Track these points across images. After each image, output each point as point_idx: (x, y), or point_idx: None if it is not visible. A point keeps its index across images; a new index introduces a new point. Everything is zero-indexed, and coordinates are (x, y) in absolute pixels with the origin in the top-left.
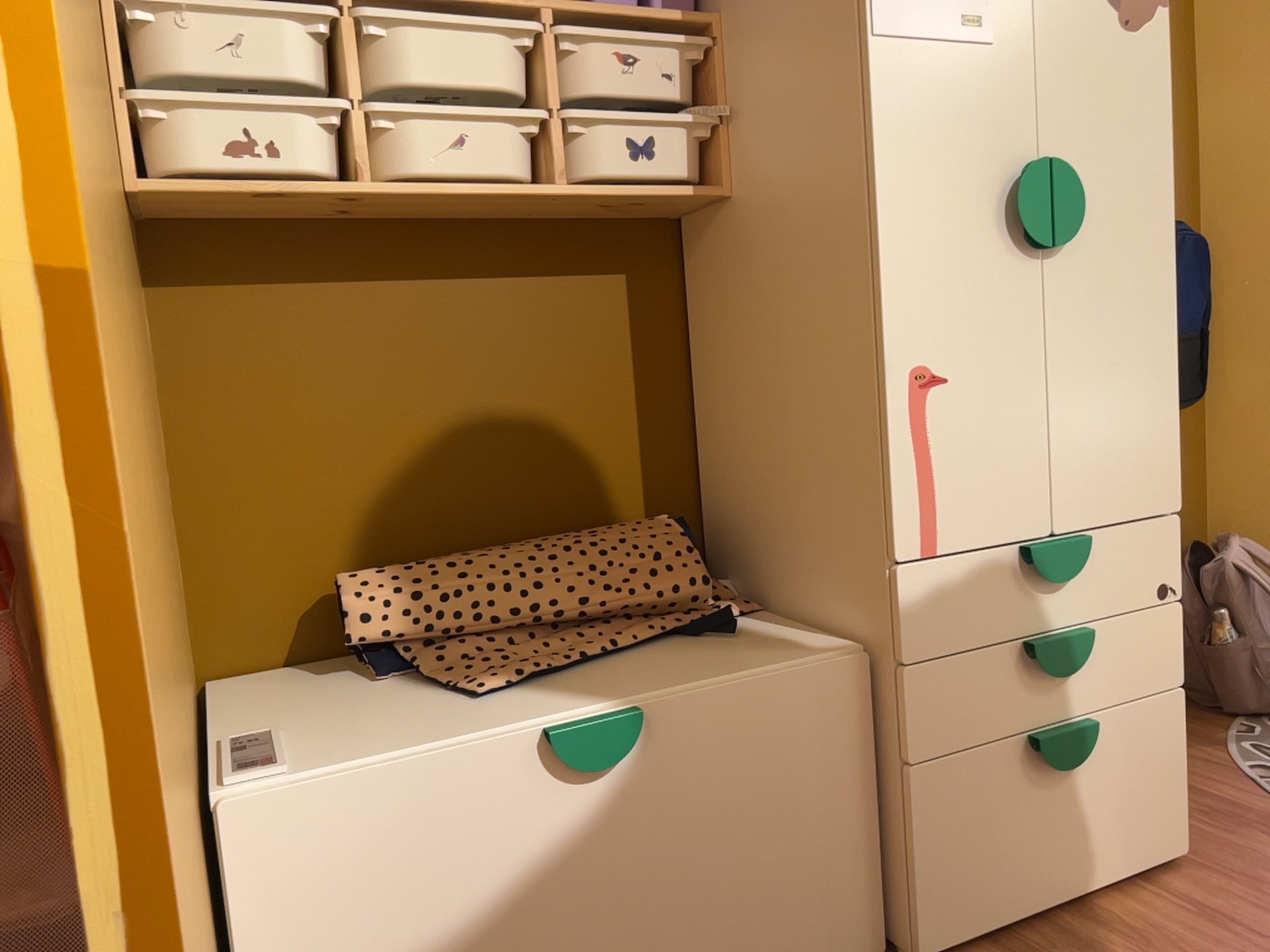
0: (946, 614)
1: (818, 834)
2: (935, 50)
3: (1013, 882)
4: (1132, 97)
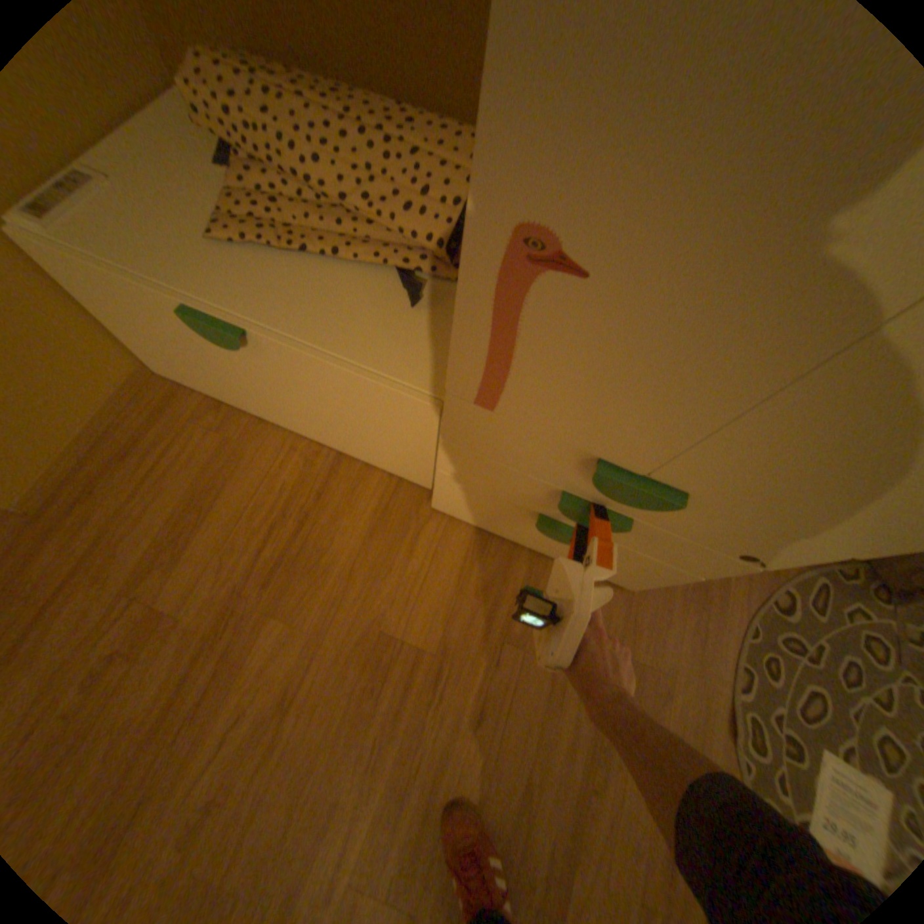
0: (489, 440)
1: (390, 442)
2: None
3: (498, 528)
4: None
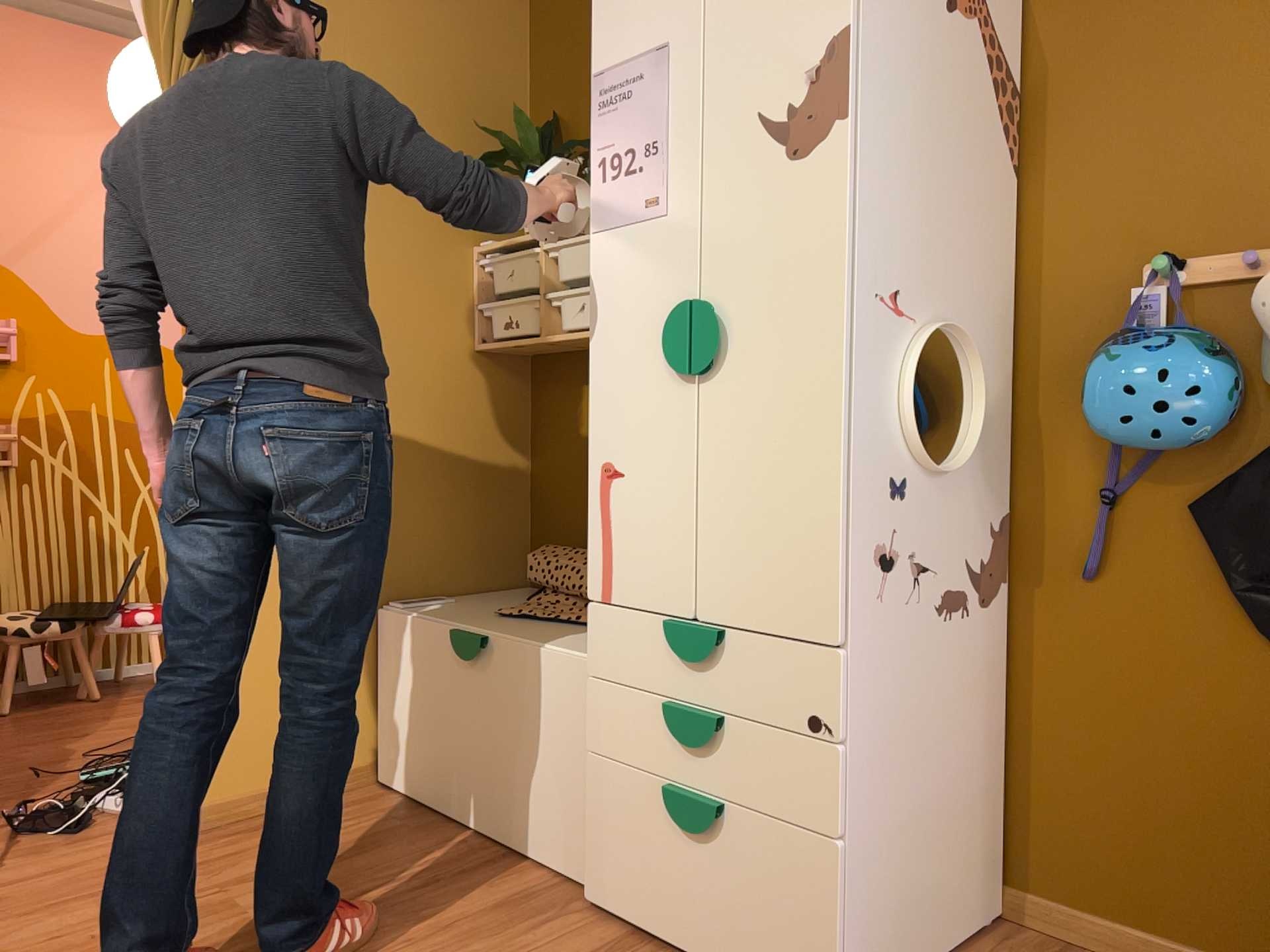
0: (614, 650)
1: (560, 771)
2: (628, 230)
3: (650, 900)
4: (798, 222)
